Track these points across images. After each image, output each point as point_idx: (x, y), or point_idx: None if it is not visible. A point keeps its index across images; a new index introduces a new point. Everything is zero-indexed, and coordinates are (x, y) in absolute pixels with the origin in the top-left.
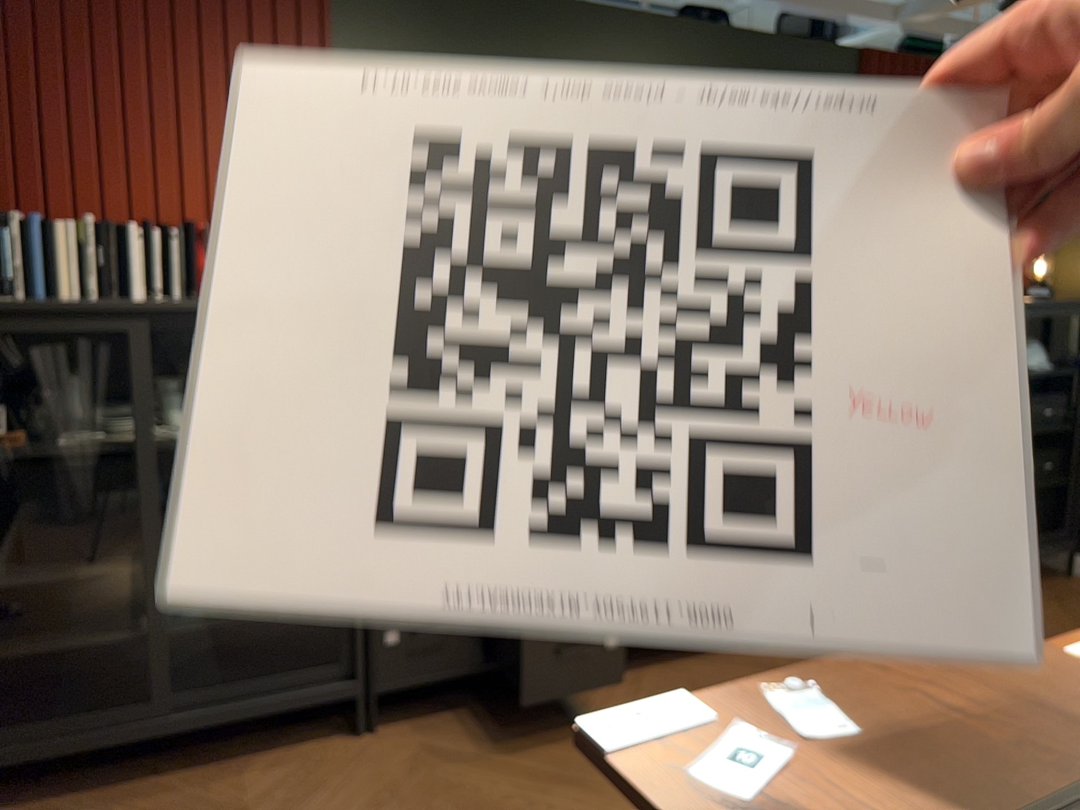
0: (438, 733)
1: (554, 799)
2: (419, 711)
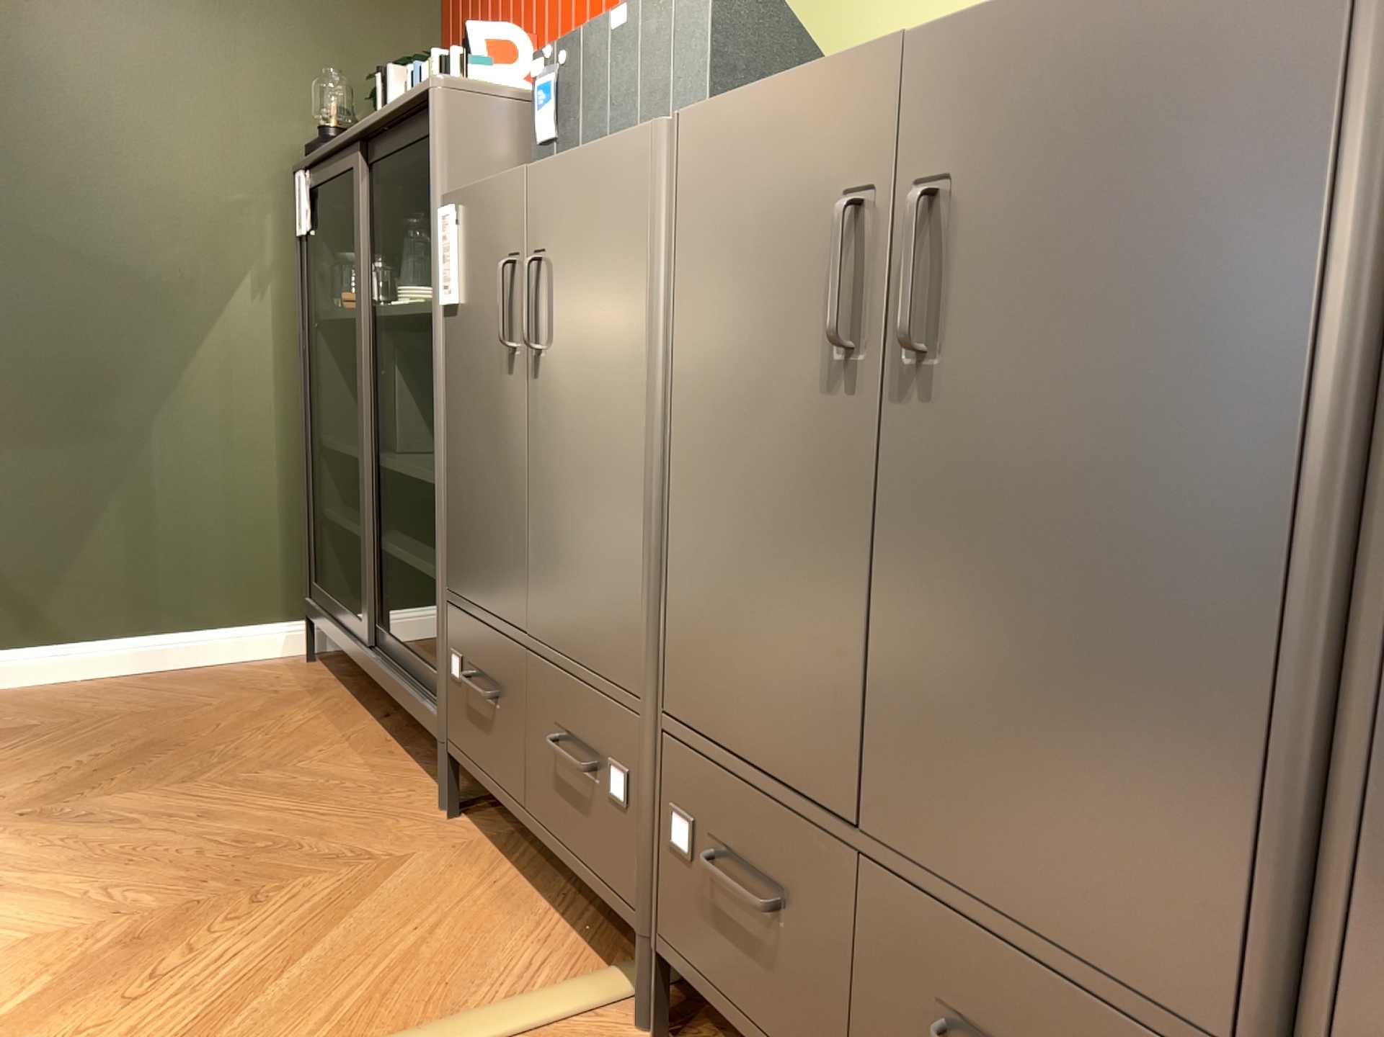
0: (445, 870)
1: (170, 1007)
2: (525, 847)
